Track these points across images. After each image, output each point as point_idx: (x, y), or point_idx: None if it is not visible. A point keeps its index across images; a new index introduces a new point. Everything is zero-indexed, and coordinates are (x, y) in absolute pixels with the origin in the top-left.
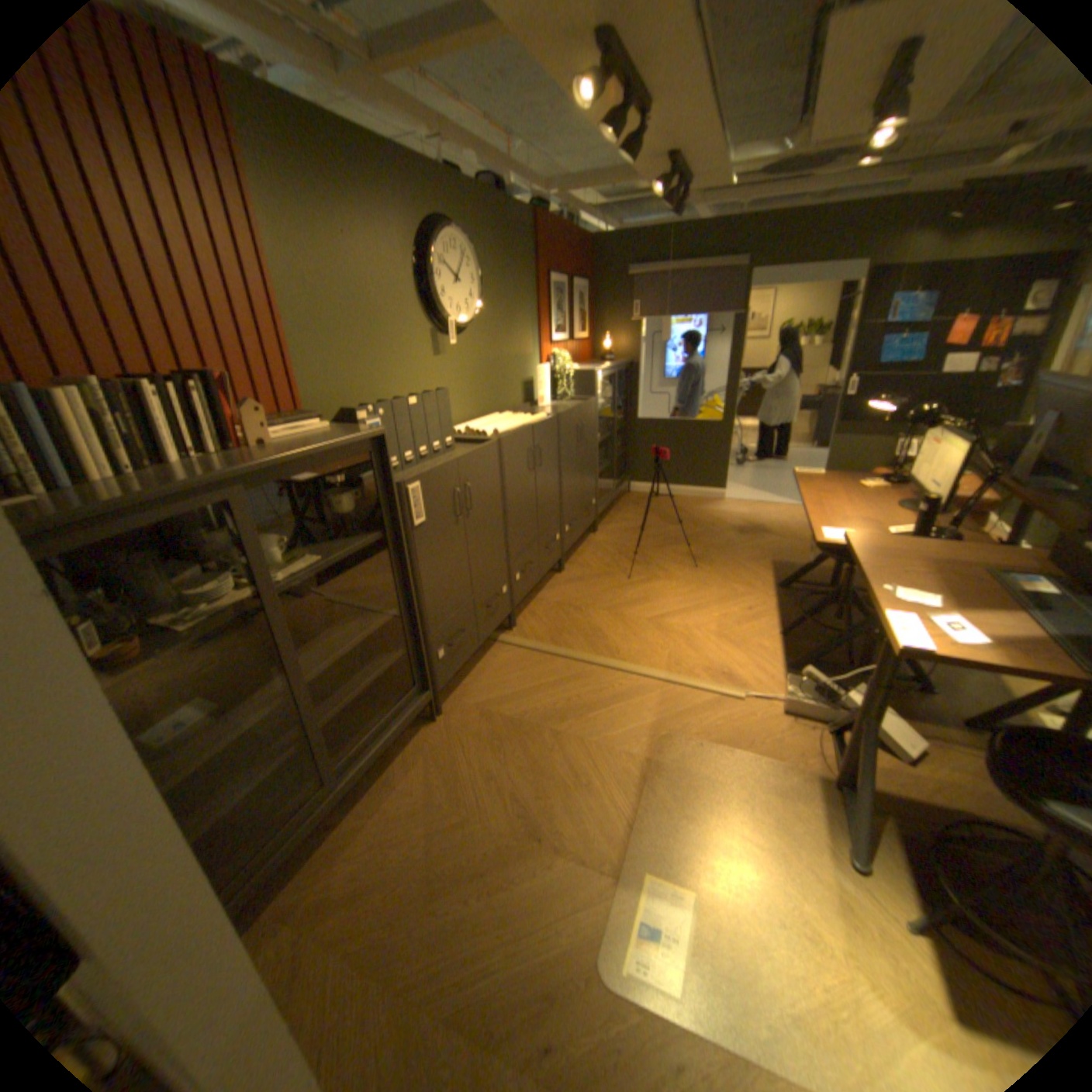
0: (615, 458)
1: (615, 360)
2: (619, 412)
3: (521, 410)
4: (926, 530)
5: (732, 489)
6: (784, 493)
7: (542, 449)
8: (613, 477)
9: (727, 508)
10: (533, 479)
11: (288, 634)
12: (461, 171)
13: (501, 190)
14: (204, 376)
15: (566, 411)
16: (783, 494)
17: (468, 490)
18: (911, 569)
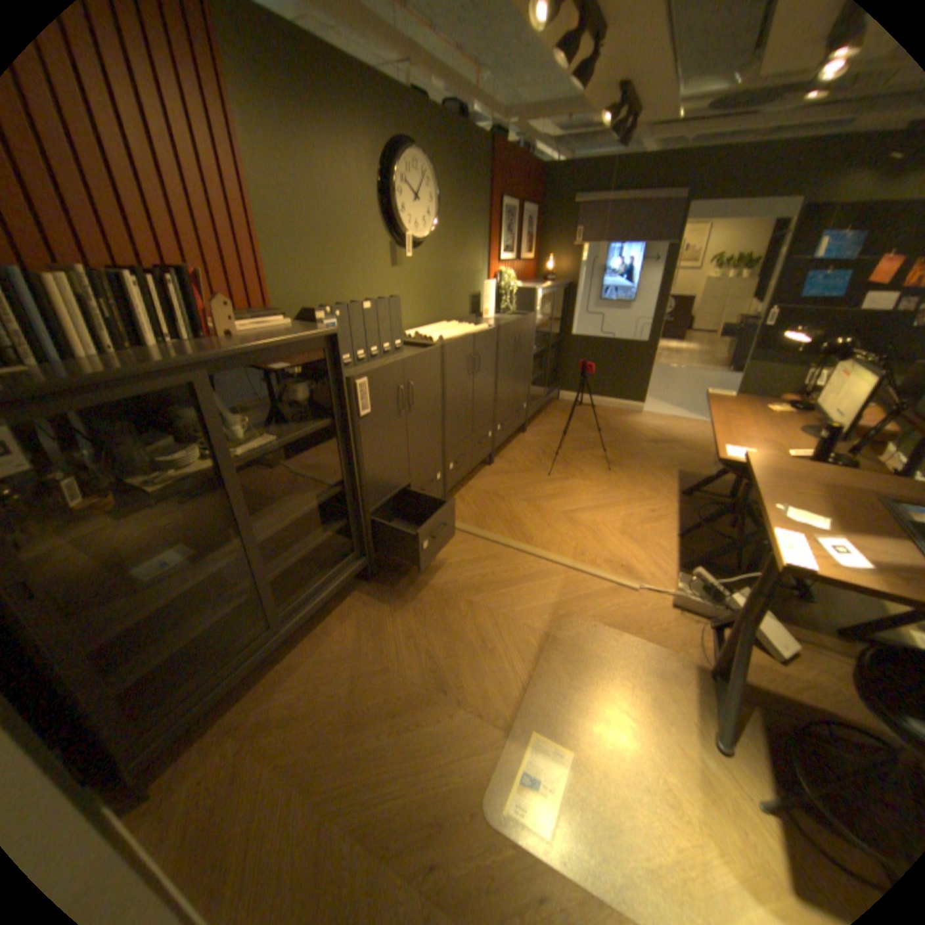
0: (548, 369)
1: (556, 280)
2: (555, 328)
3: (467, 320)
4: (825, 455)
5: (651, 403)
6: (697, 410)
7: (481, 356)
8: (545, 385)
9: (644, 420)
10: (471, 382)
11: (242, 501)
12: (428, 96)
13: (464, 116)
14: (181, 271)
15: (505, 323)
16: (696, 411)
17: (411, 388)
18: (805, 491)
